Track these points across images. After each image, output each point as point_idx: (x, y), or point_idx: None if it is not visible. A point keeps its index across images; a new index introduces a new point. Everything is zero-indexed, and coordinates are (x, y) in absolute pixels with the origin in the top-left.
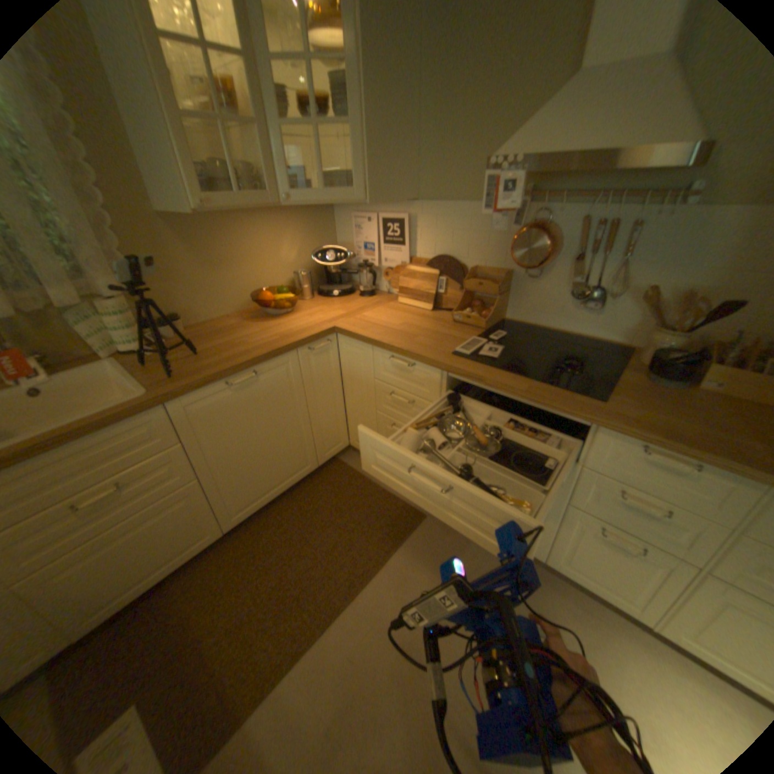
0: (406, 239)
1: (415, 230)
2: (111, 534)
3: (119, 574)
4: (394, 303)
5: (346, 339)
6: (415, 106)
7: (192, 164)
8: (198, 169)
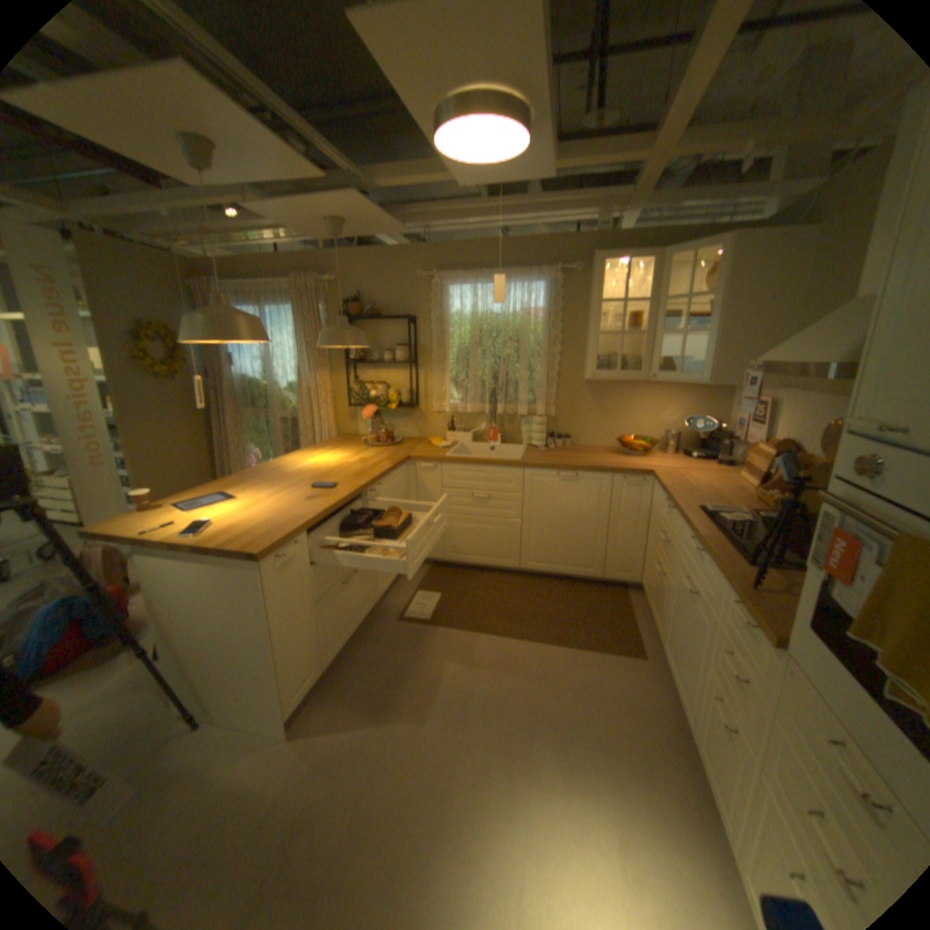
0: (774, 421)
1: (781, 414)
2: (477, 519)
3: (470, 543)
4: (737, 476)
5: (657, 483)
6: (798, 313)
7: (599, 356)
8: (601, 358)
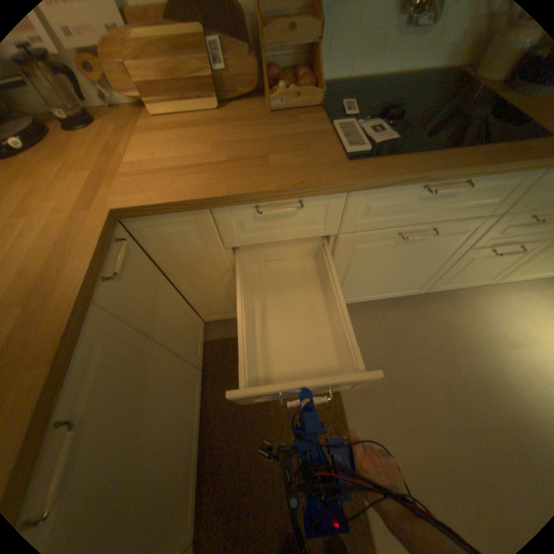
0: None
1: None
2: None
3: None
4: (143, 117)
5: (146, 219)
6: None
7: None
8: None
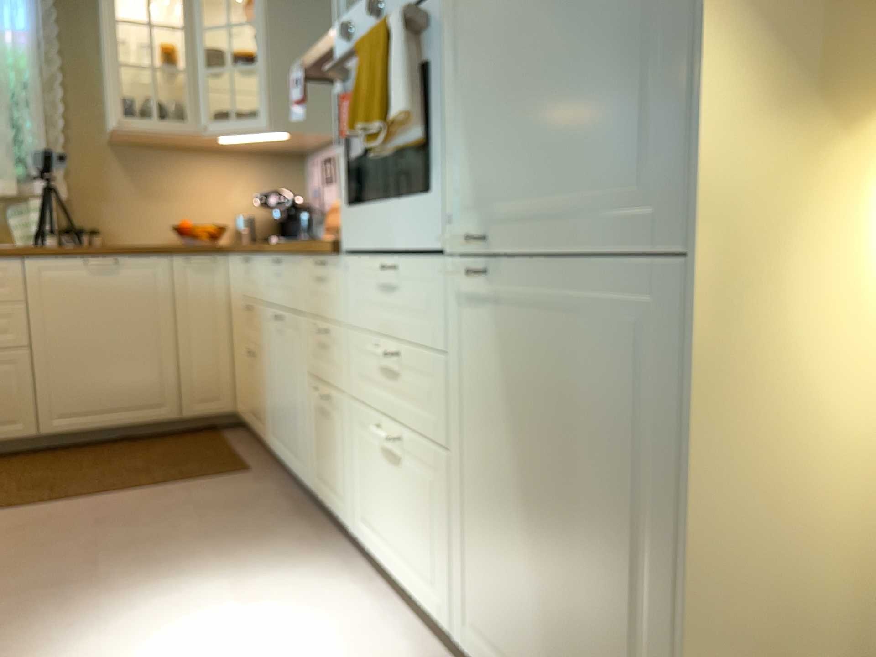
0: None
1: None
2: None
3: None
4: None
5: (229, 258)
6: None
7: (123, 96)
8: (127, 100)
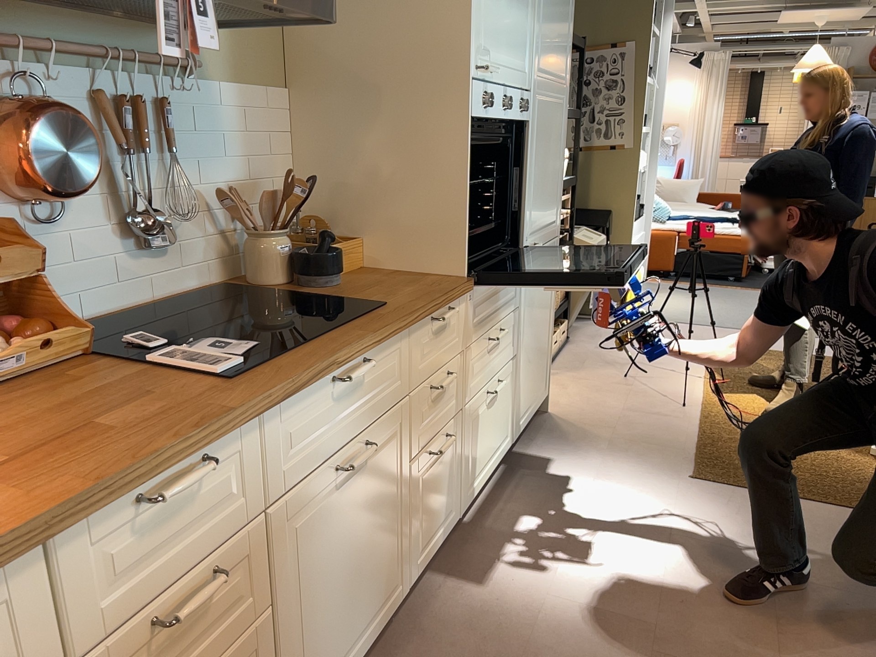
0: None
1: None
2: None
3: None
4: None
5: None
6: None
7: None
8: None
